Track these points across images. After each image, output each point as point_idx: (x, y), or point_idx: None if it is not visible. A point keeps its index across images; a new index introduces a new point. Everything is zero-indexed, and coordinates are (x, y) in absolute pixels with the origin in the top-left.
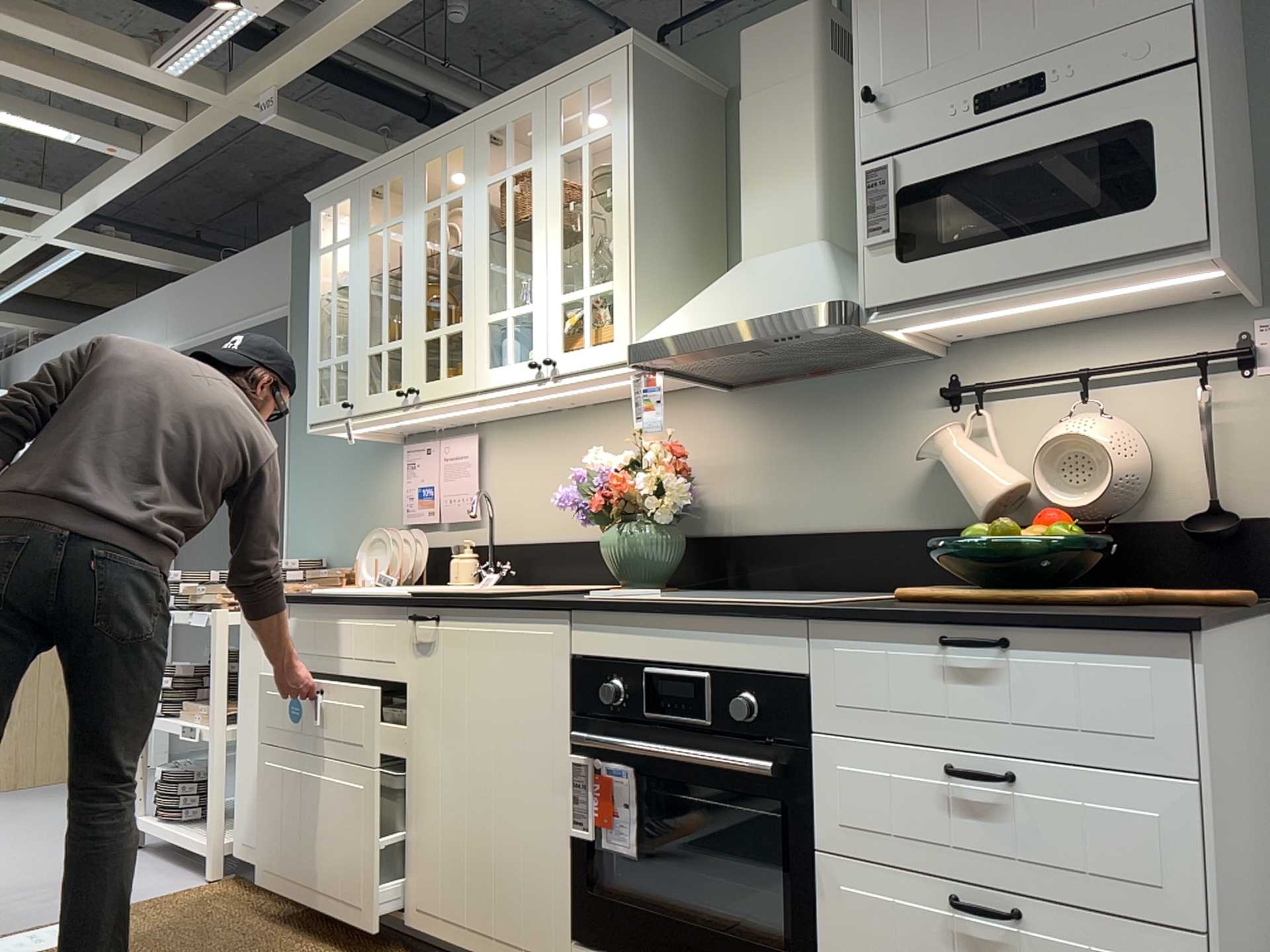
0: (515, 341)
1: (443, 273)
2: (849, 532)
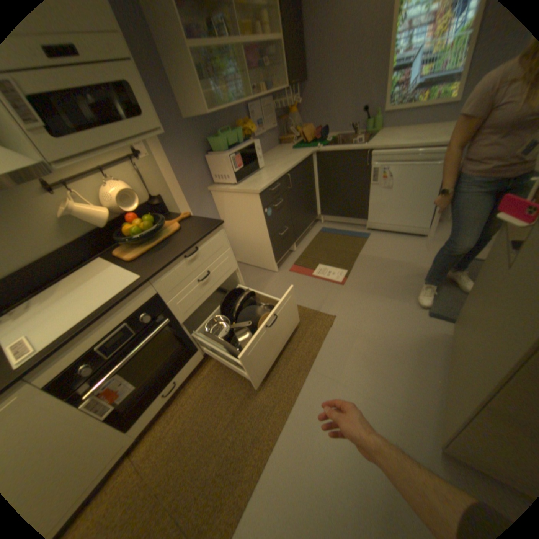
0: None
1: None
2: (40, 259)
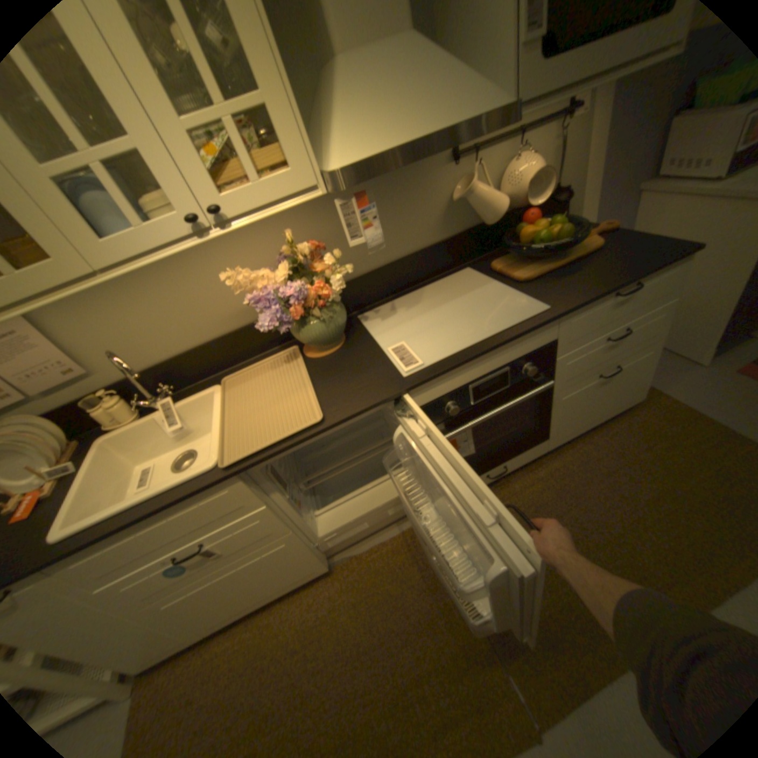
0: (112, 194)
1: None
2: (413, 254)
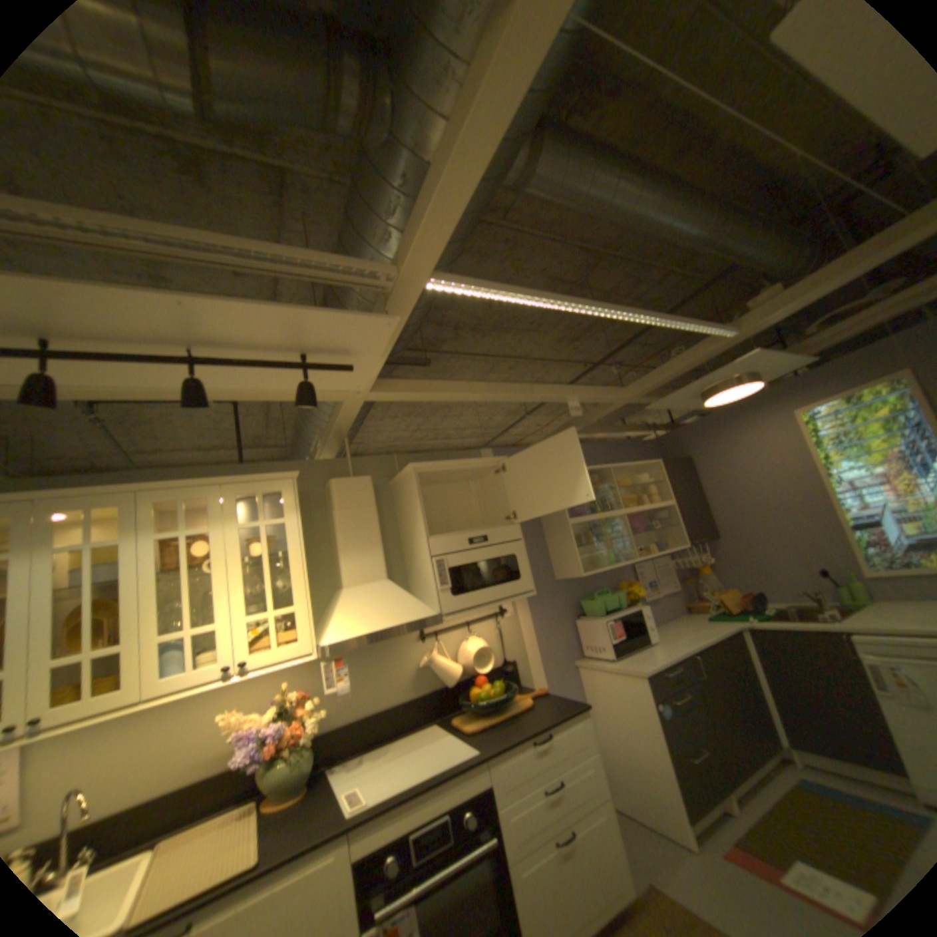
0: (184, 651)
1: (88, 604)
2: (386, 709)
